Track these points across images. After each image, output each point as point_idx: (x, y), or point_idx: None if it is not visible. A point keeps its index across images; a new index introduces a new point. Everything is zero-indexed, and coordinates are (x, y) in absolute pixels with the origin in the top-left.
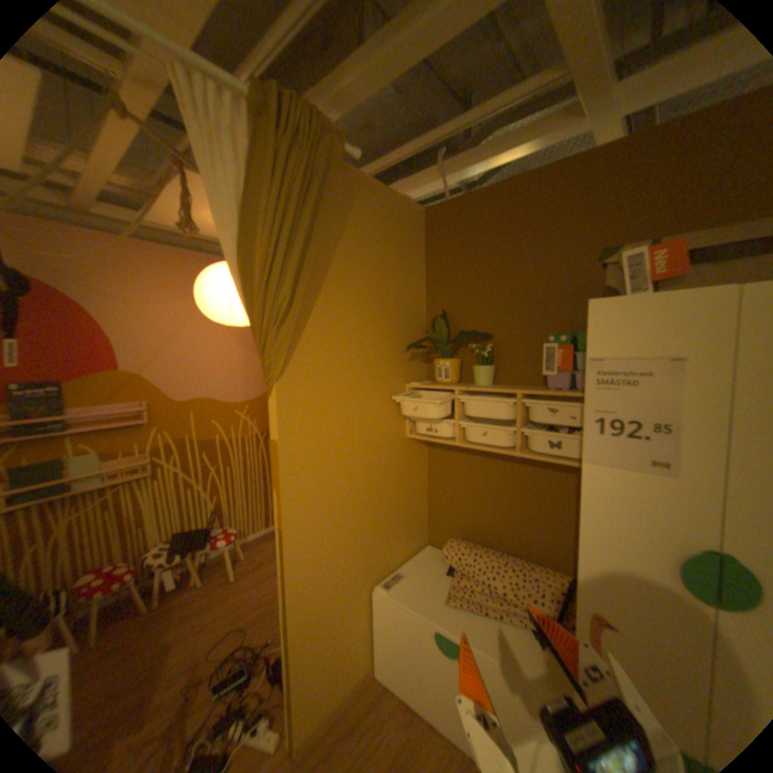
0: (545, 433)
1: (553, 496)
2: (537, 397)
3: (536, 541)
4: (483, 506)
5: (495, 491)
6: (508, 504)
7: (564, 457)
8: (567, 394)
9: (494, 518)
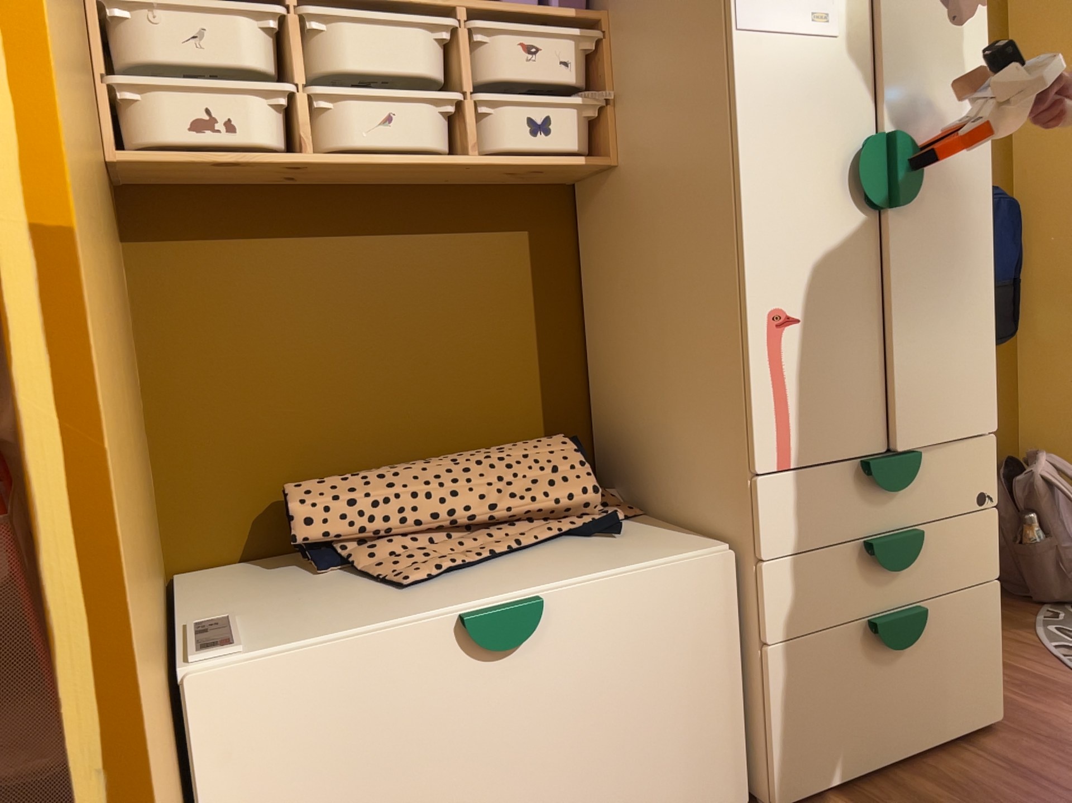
0: (528, 97)
1: (493, 288)
2: (503, 15)
3: (473, 405)
4: (339, 374)
5: (366, 322)
6: (403, 343)
7: (560, 149)
8: (546, 17)
9: (374, 394)
